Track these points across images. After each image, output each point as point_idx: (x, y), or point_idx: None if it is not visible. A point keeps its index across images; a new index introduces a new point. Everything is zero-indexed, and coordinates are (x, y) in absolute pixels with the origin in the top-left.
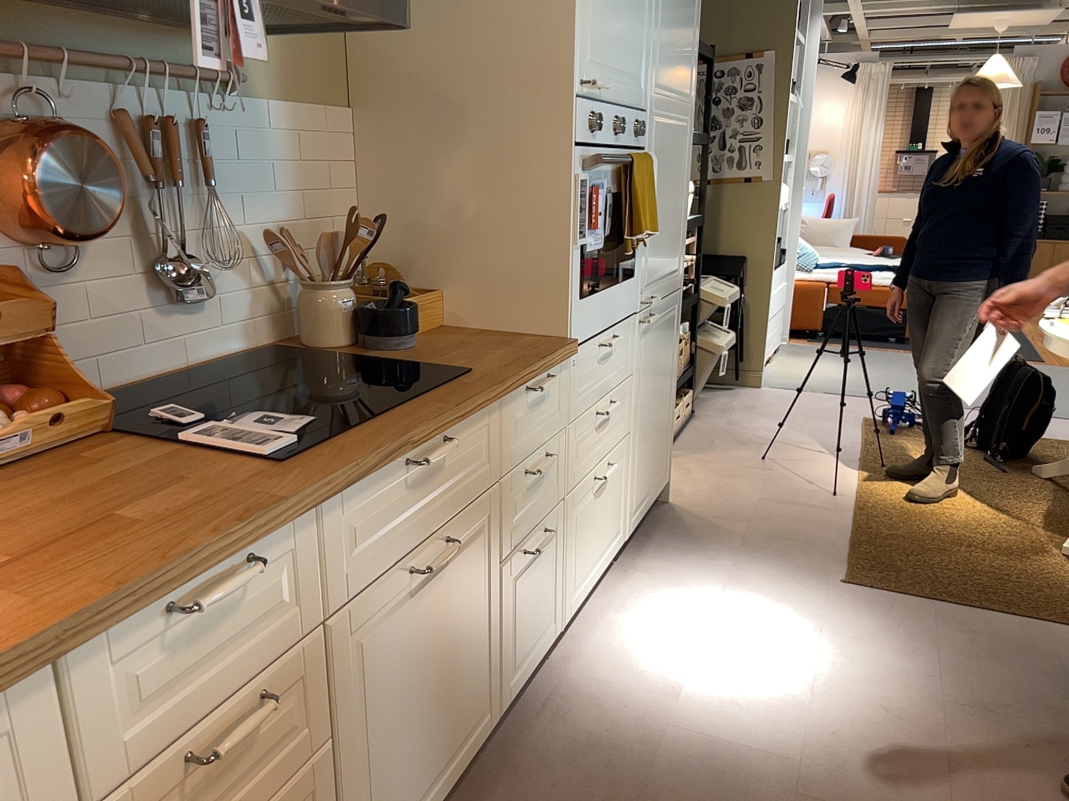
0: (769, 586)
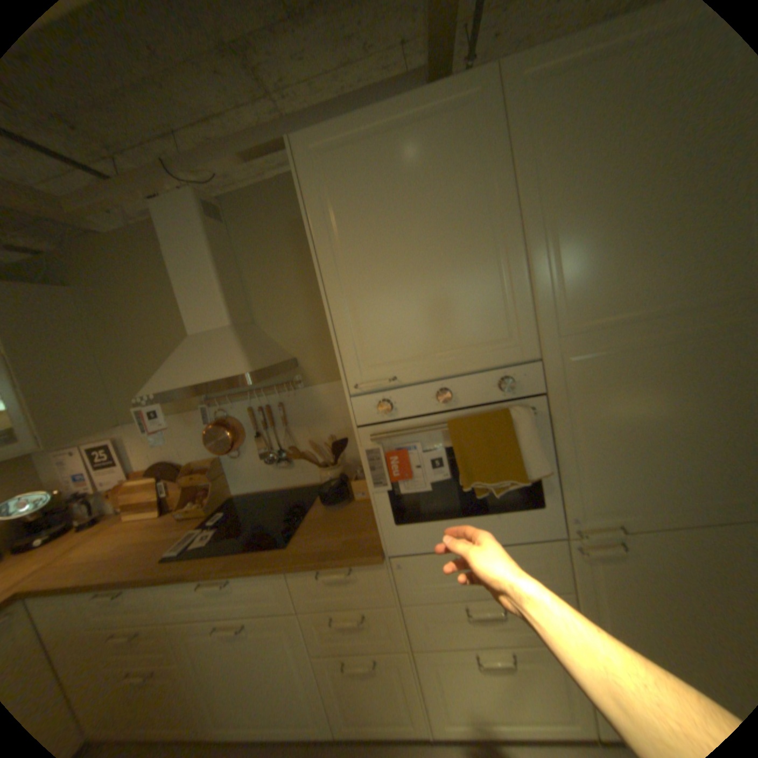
0: None
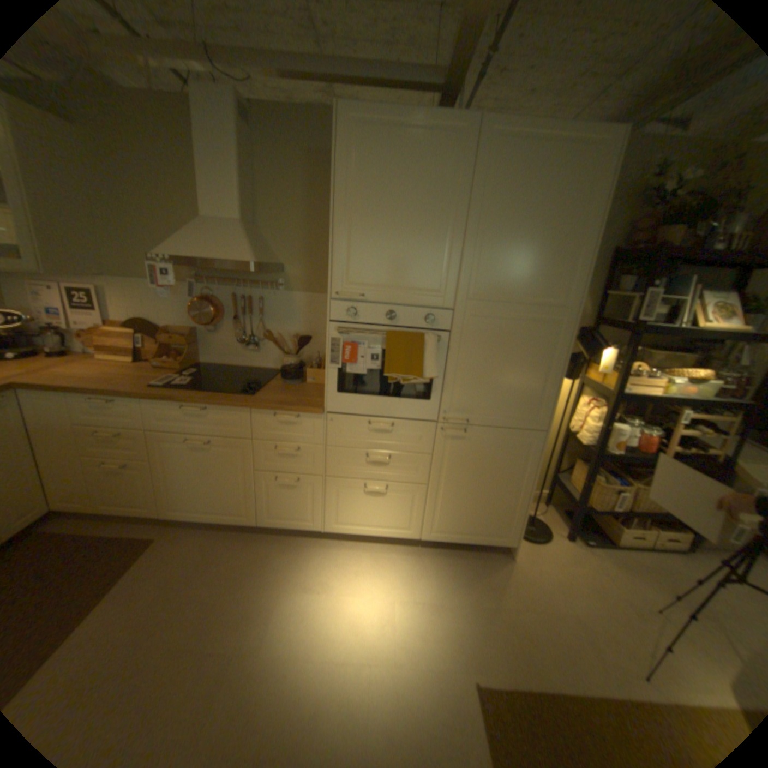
0: (441, 632)
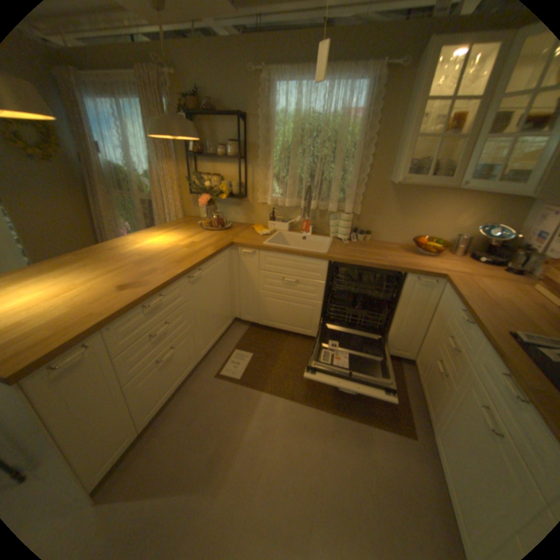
0: None
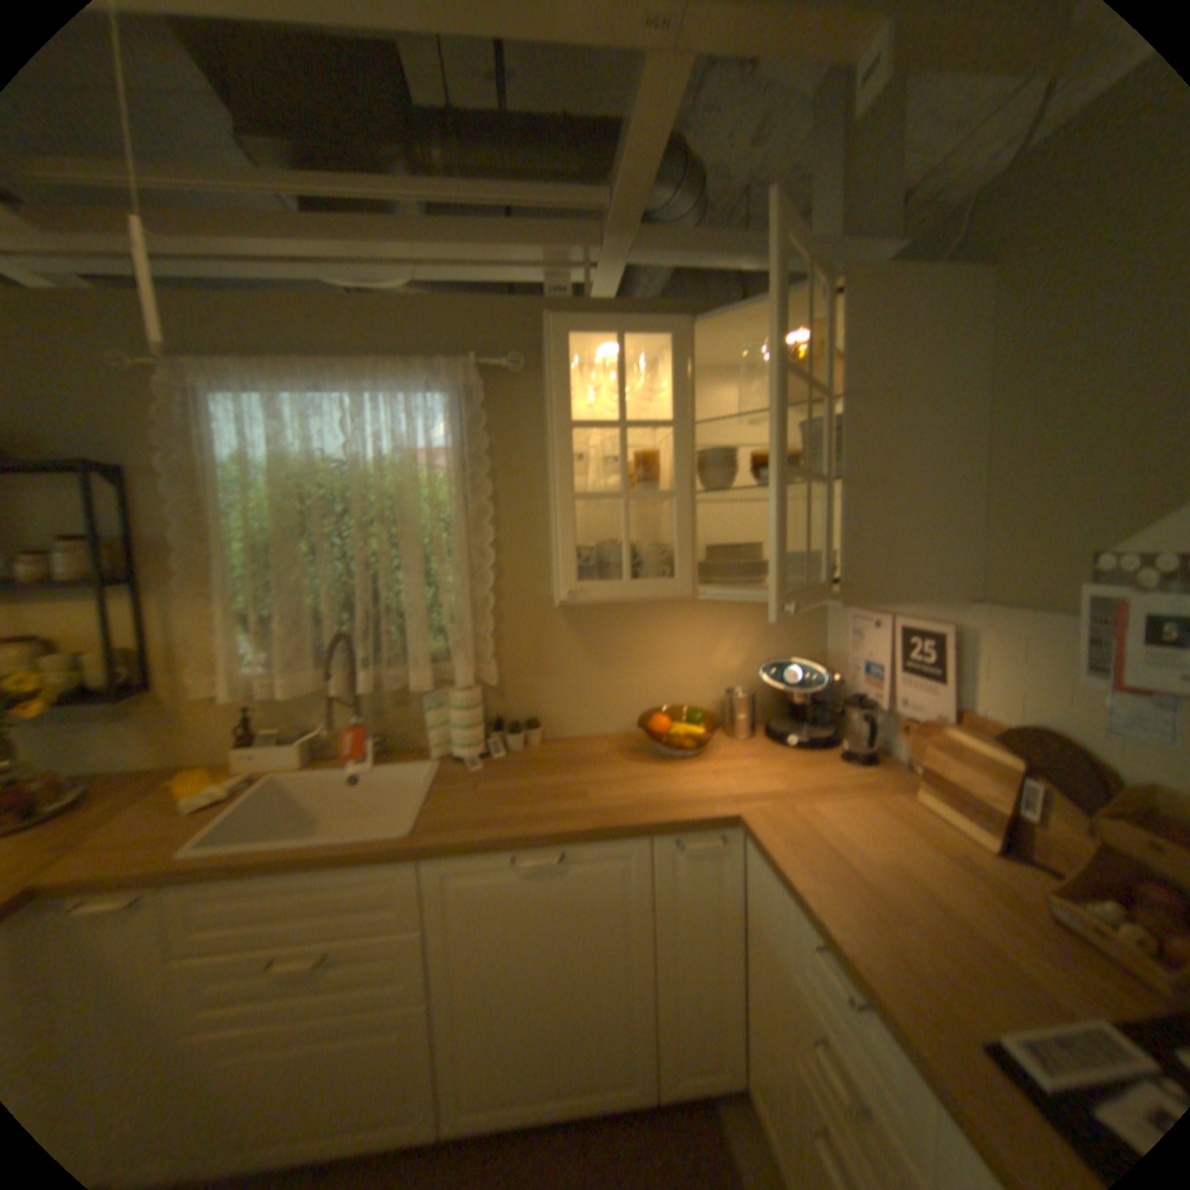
0: None
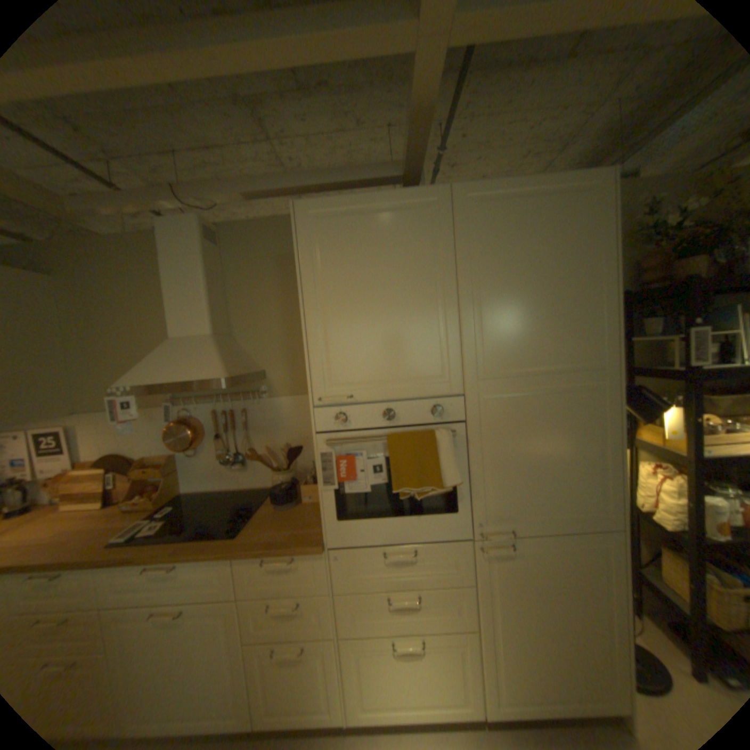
0: None
